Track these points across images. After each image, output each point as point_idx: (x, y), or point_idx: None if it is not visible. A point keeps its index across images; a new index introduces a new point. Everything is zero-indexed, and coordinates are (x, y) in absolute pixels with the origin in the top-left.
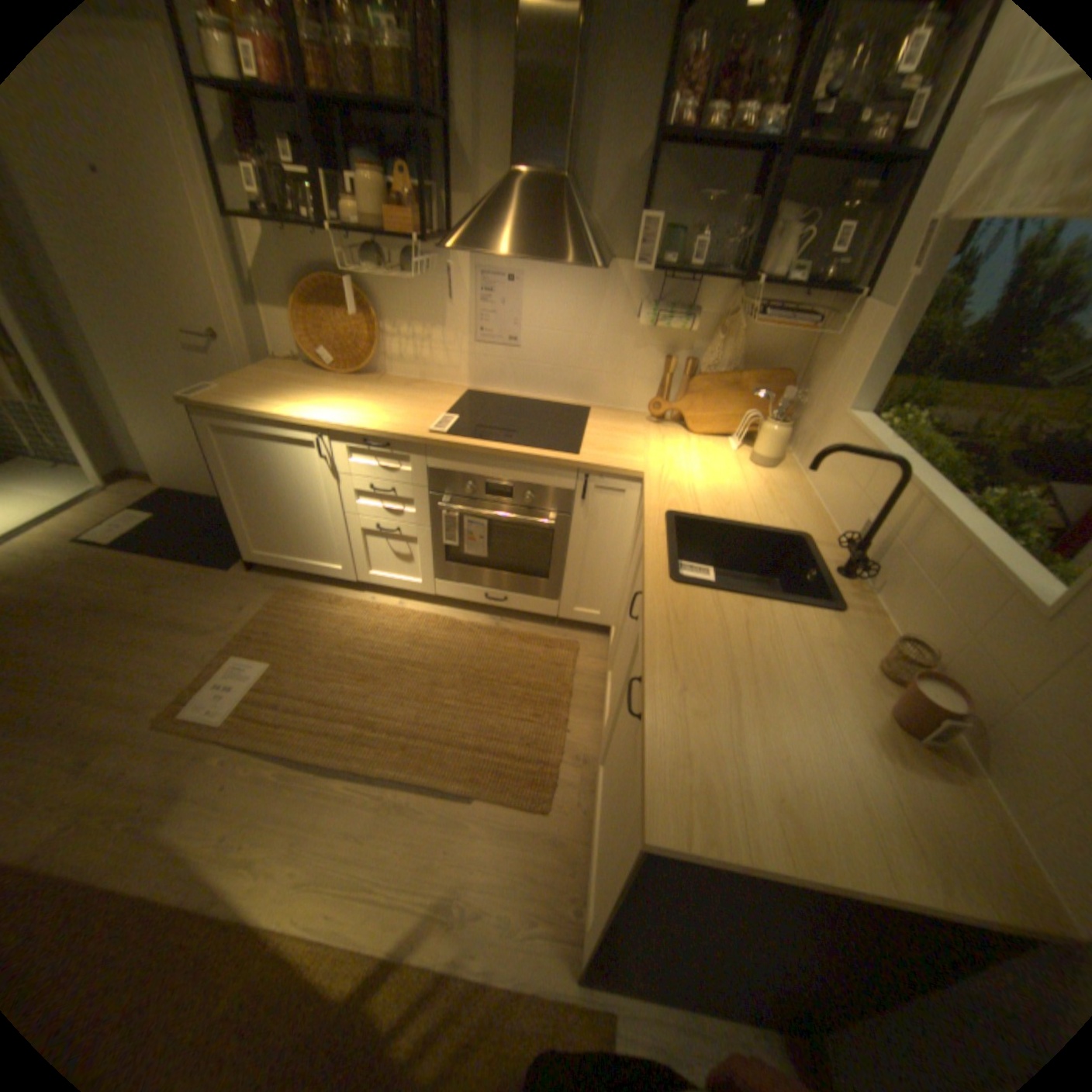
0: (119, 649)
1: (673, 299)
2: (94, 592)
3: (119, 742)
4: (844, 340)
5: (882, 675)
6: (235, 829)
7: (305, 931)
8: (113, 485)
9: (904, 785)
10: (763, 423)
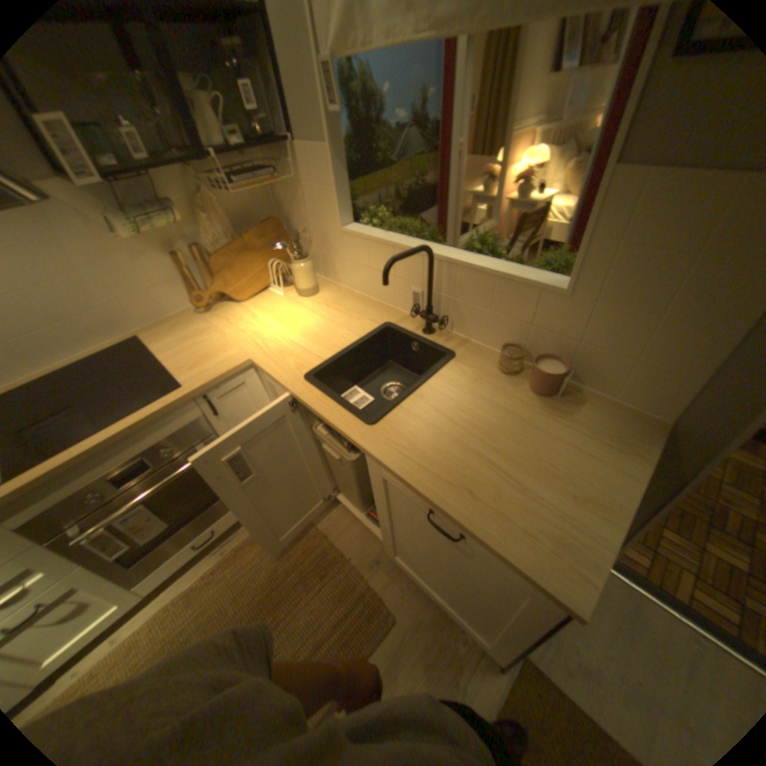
0: None
1: (130, 199)
2: None
3: None
4: (295, 179)
5: (505, 374)
6: None
7: None
8: None
9: (576, 424)
10: (289, 265)
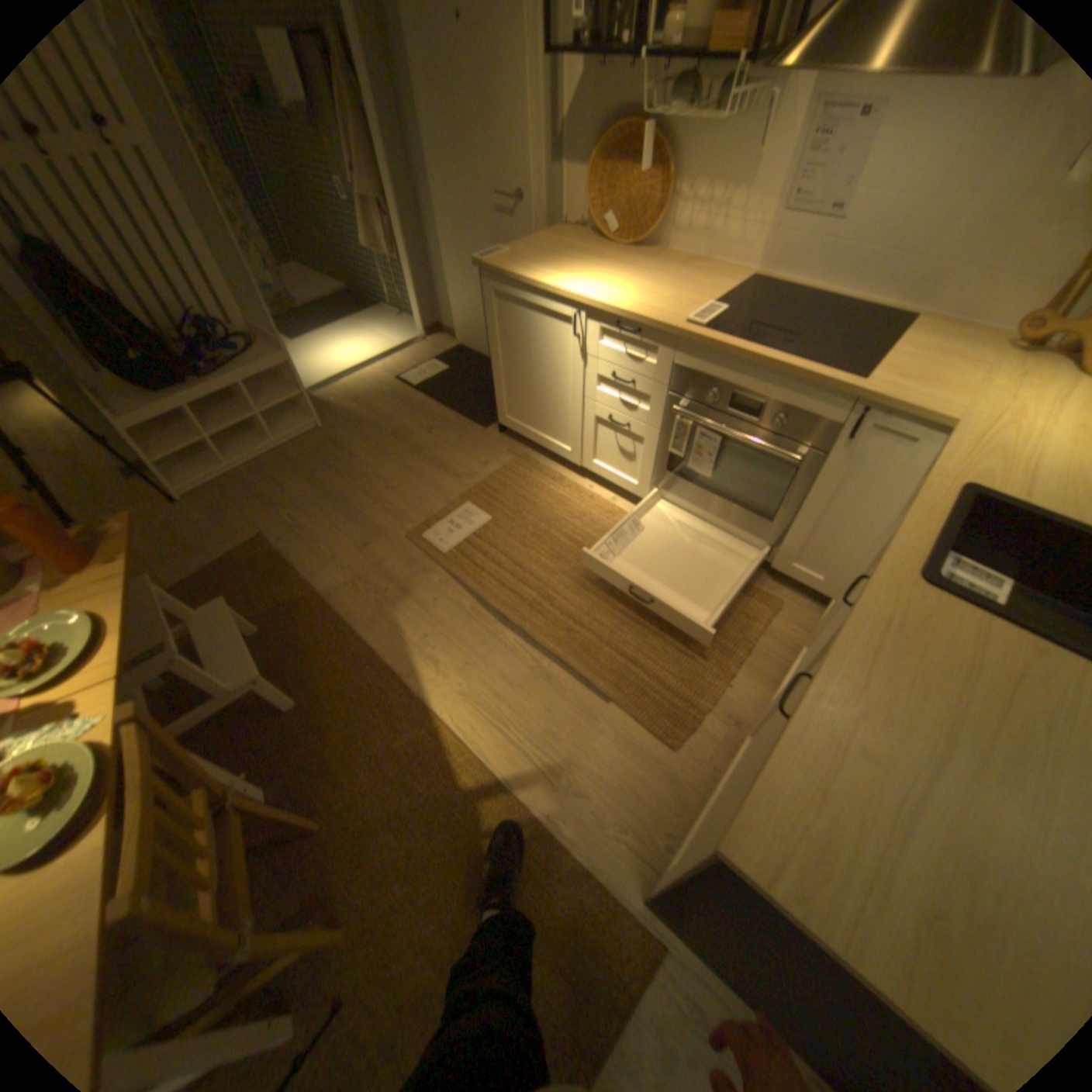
0: (401, 471)
1: None
2: (398, 423)
3: (385, 539)
4: None
5: None
6: (434, 635)
7: (456, 730)
8: (430, 337)
9: None
10: None
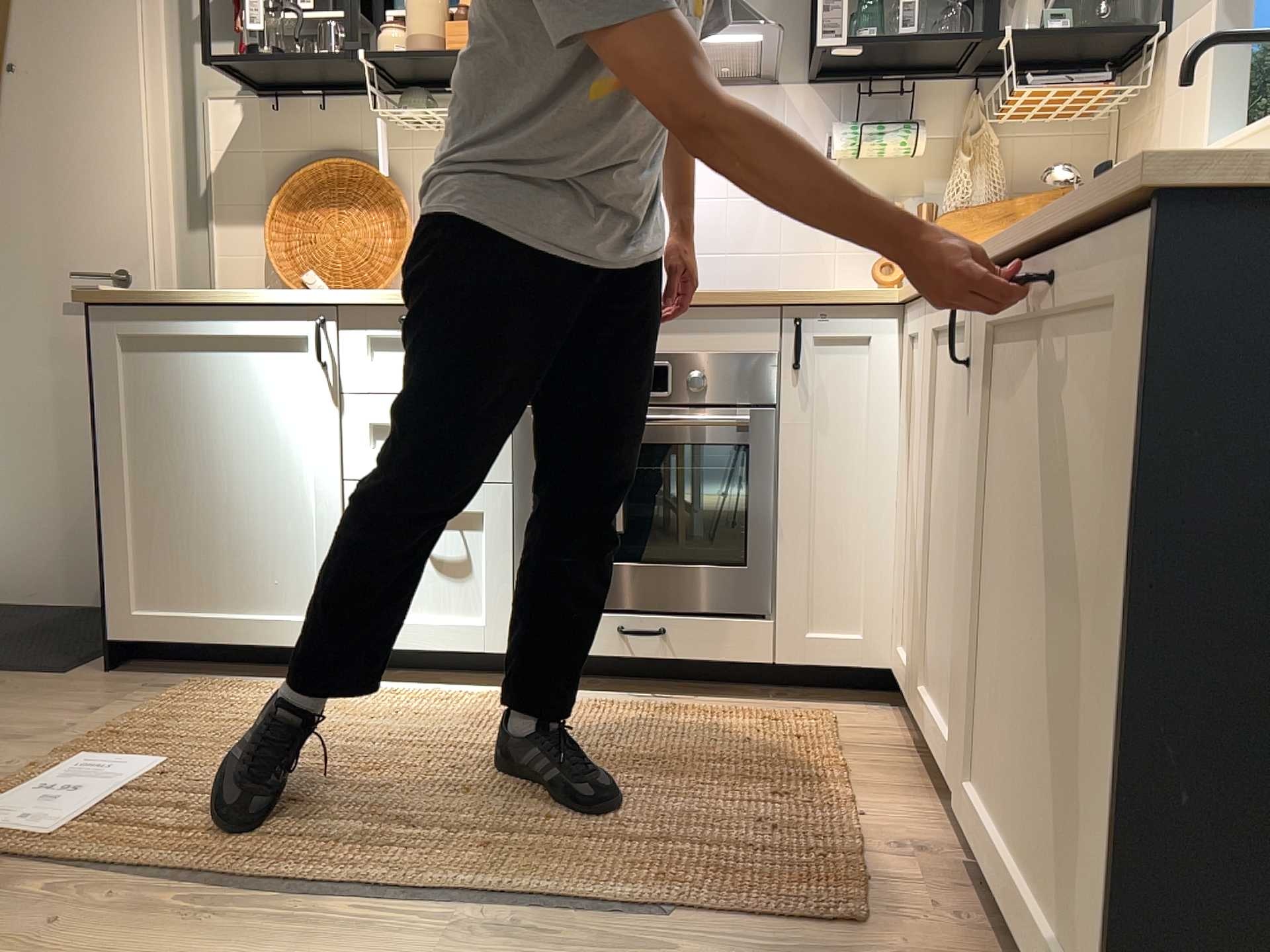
0: None
1: (875, 127)
2: None
3: None
4: (1154, 105)
5: None
6: None
7: None
8: None
9: None
10: None
